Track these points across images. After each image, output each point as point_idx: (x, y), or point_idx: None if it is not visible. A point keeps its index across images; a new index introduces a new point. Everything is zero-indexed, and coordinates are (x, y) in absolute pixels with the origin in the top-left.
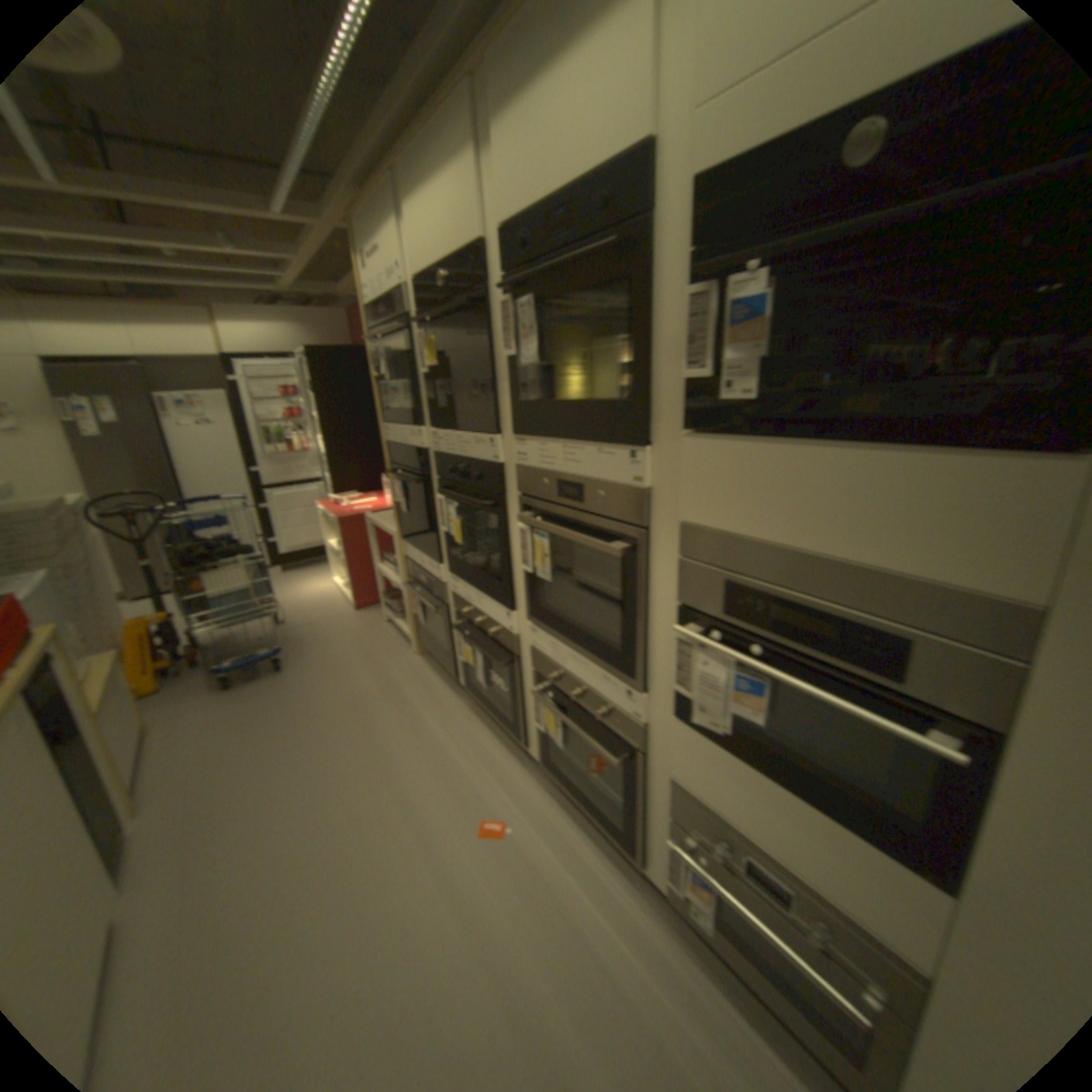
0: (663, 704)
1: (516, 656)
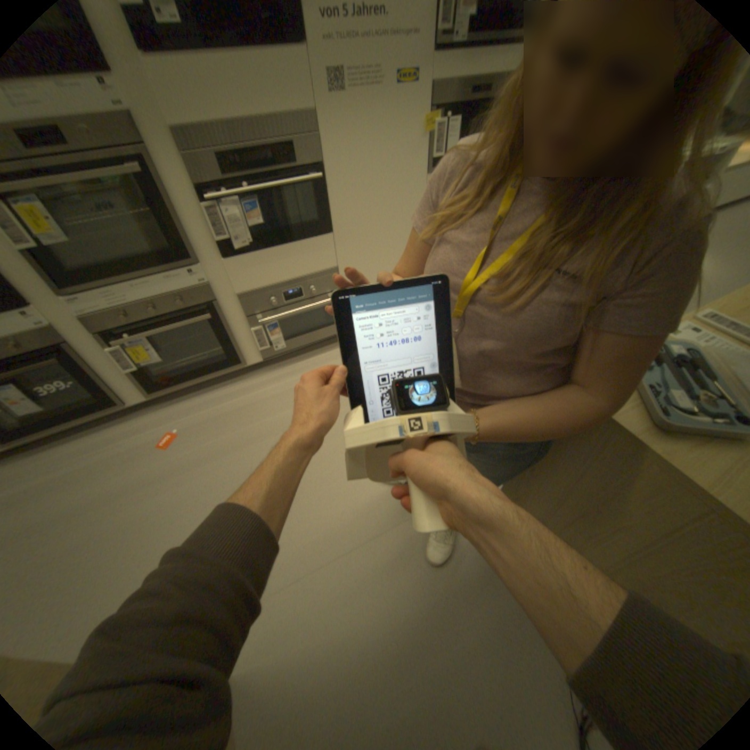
0: (211, 260)
1: (60, 345)
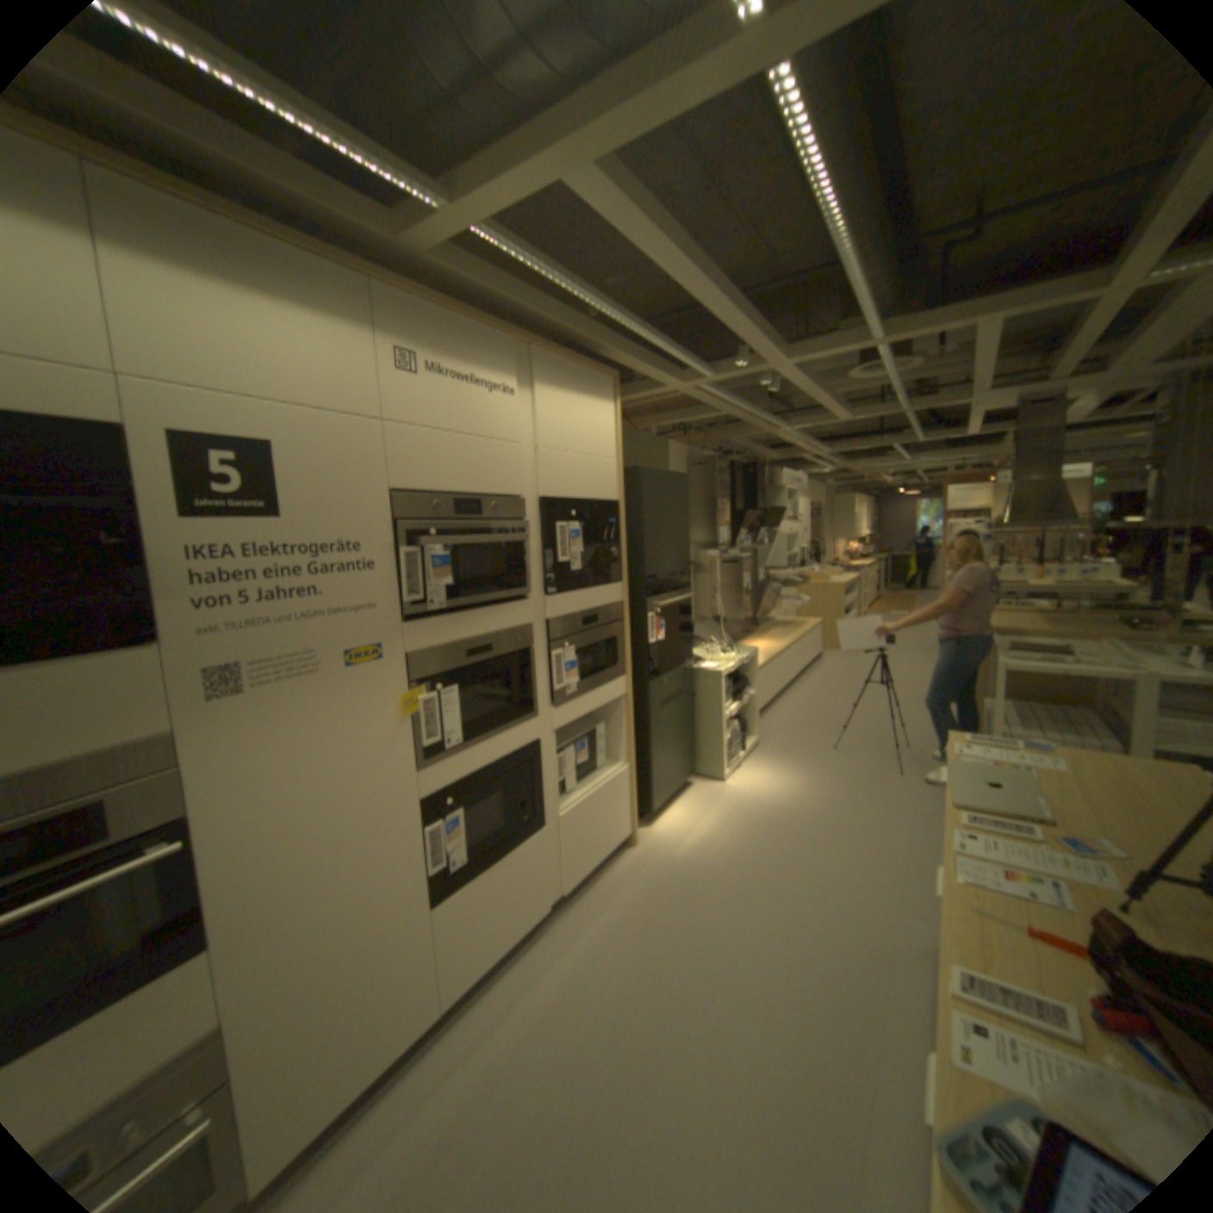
0: None
1: None
